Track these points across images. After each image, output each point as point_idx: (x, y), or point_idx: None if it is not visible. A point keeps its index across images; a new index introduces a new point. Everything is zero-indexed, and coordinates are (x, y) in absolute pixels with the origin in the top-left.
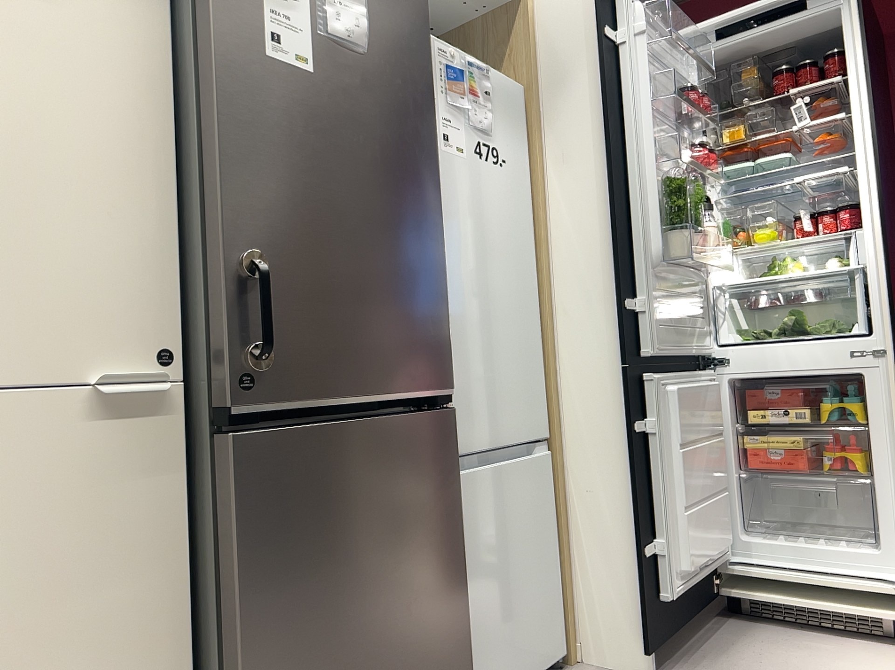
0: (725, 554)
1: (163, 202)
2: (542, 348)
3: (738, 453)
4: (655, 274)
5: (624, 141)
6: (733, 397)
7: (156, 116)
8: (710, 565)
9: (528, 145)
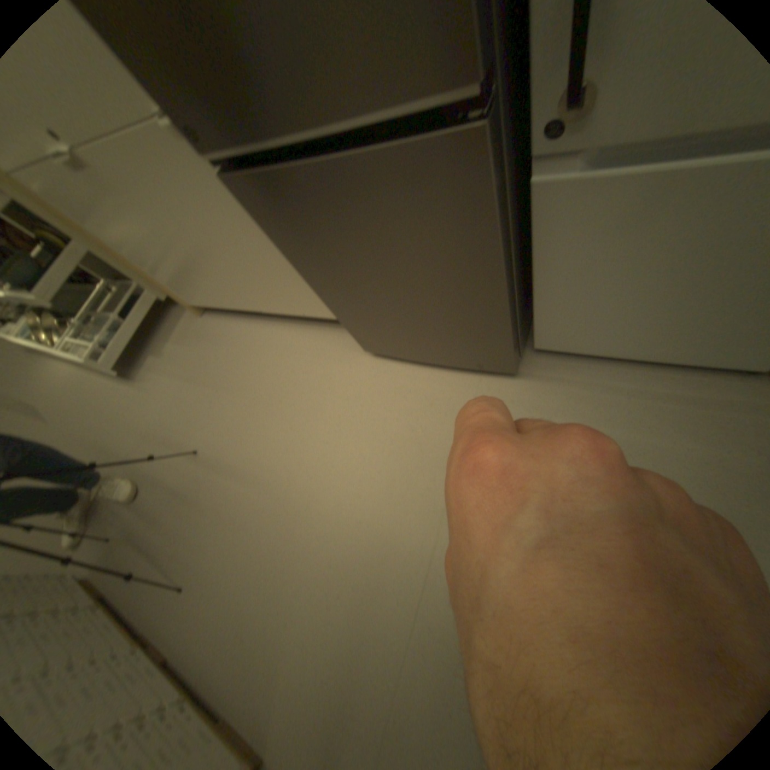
0: None
1: None
2: None
3: None
4: None
5: None
6: None
7: None
8: None
9: None
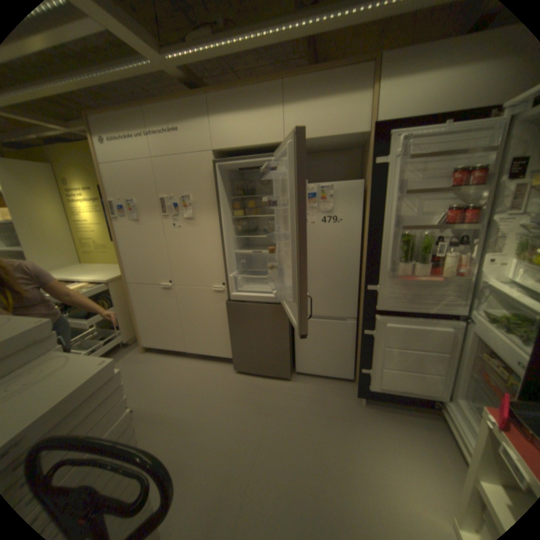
0: (437, 399)
1: (221, 256)
2: (361, 287)
3: (474, 368)
4: (389, 278)
5: (382, 215)
6: (480, 341)
7: (219, 240)
8: (416, 395)
9: (366, 206)
